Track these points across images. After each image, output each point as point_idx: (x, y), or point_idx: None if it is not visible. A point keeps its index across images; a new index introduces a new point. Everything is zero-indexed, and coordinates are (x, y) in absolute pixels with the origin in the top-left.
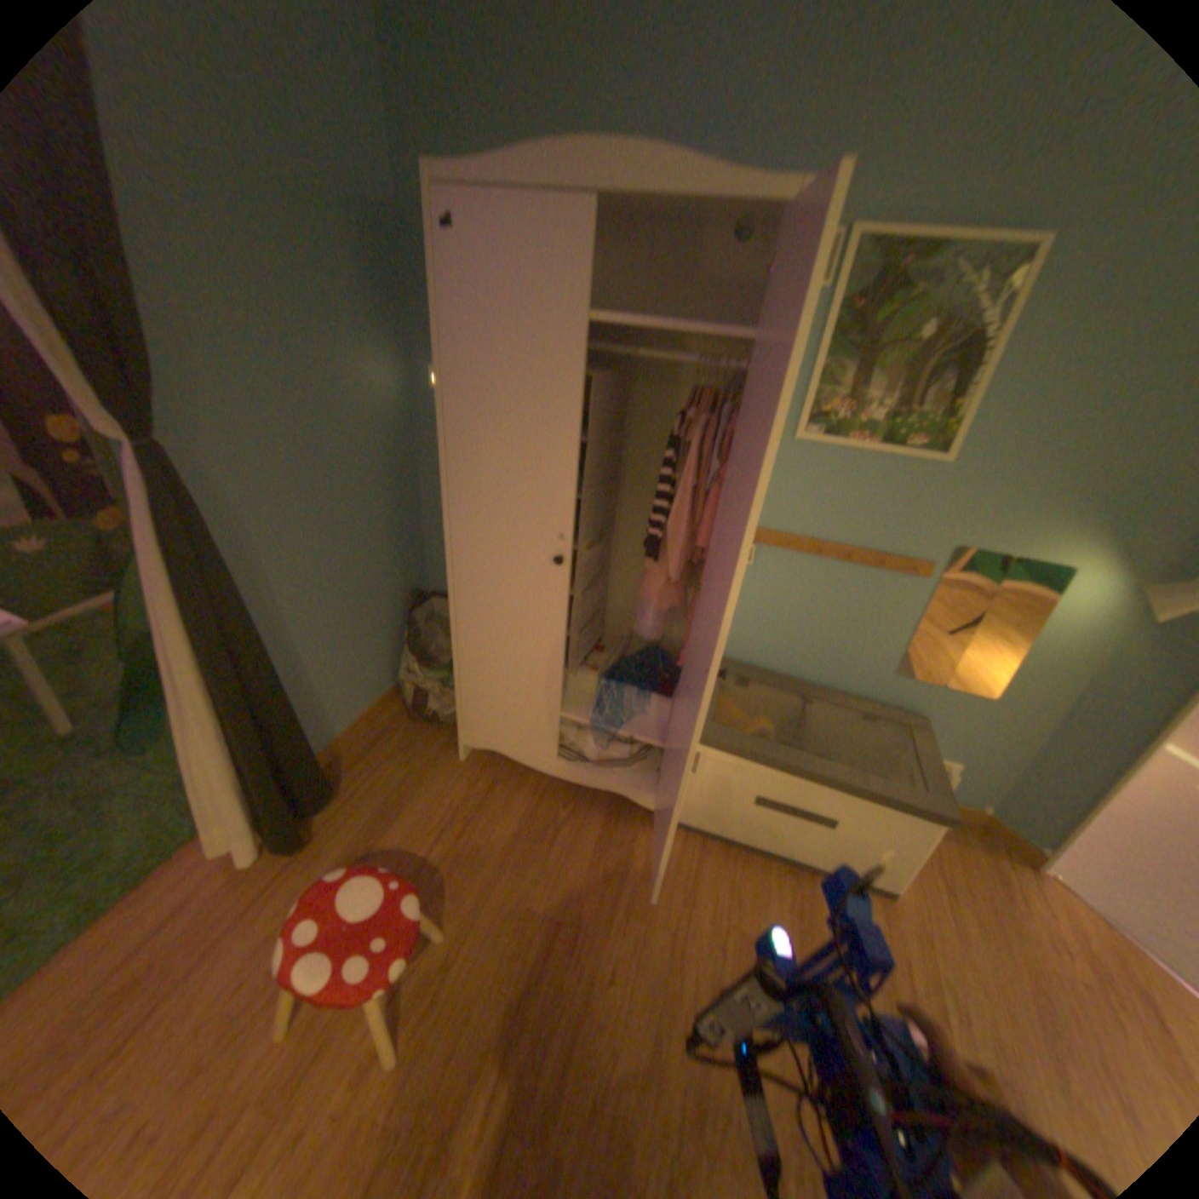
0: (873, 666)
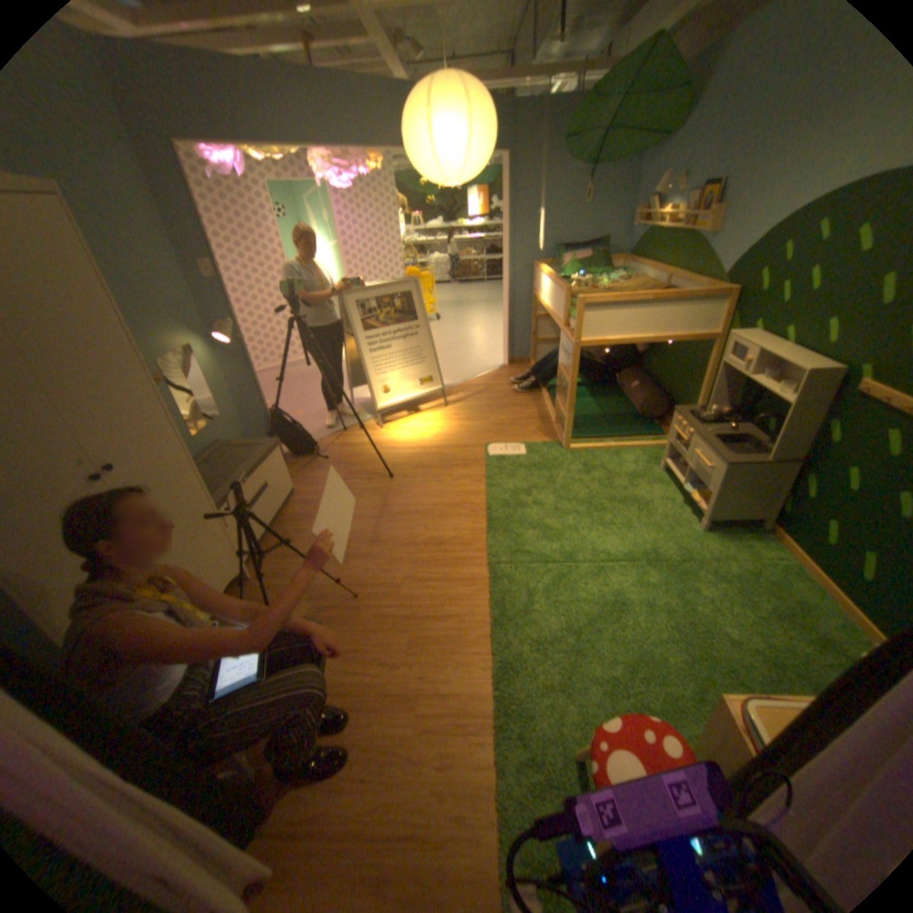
0: (184, 442)
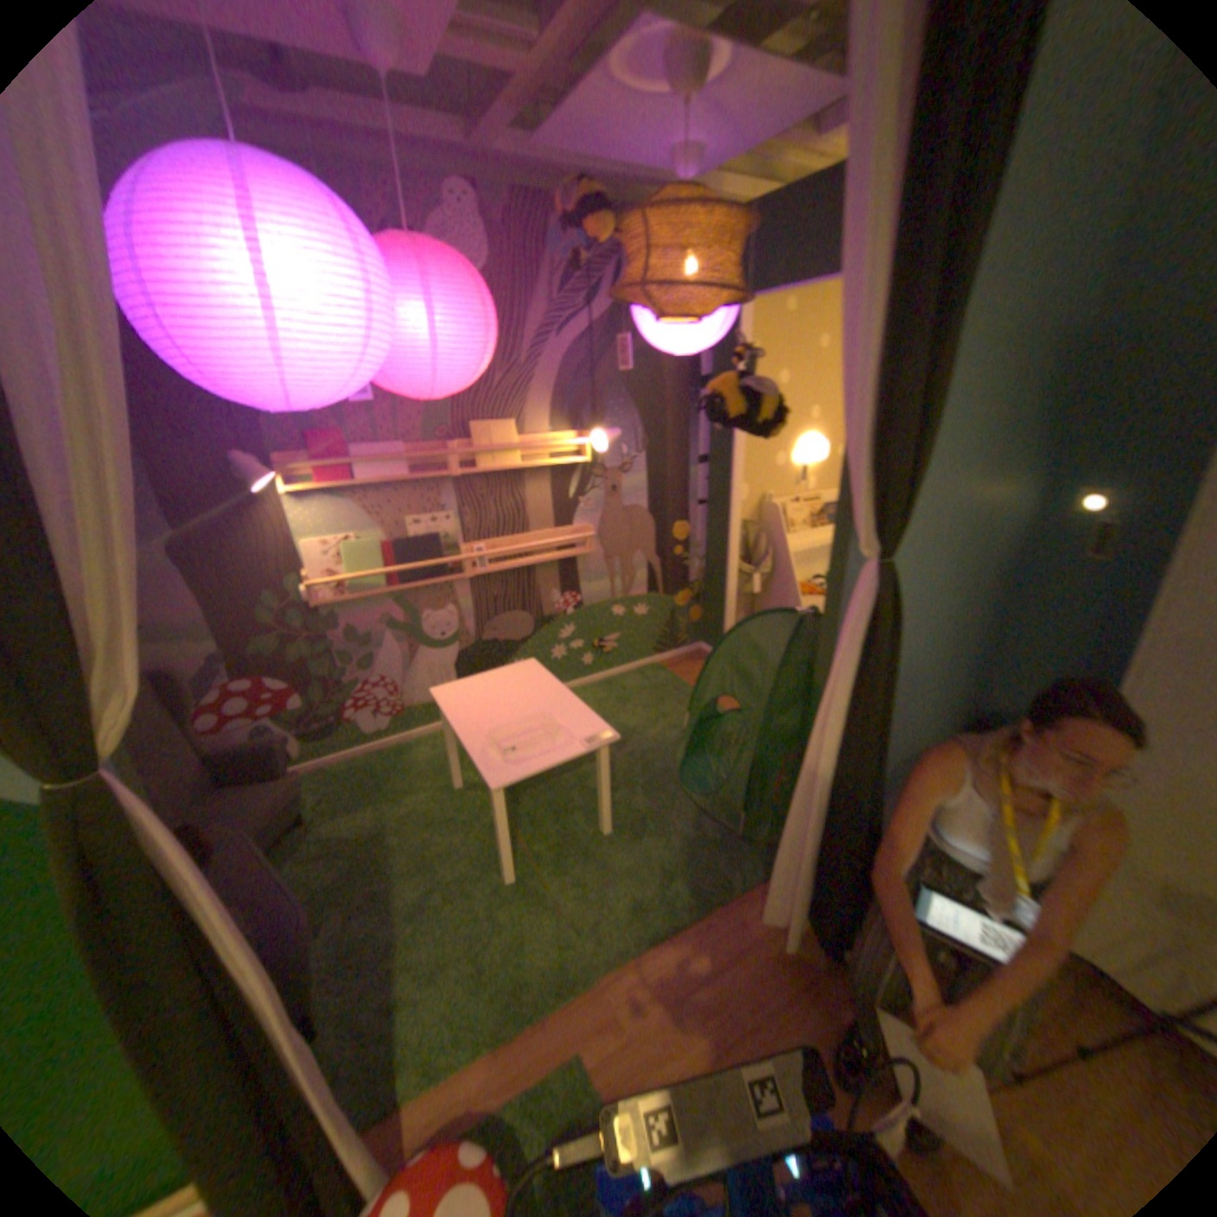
0: None
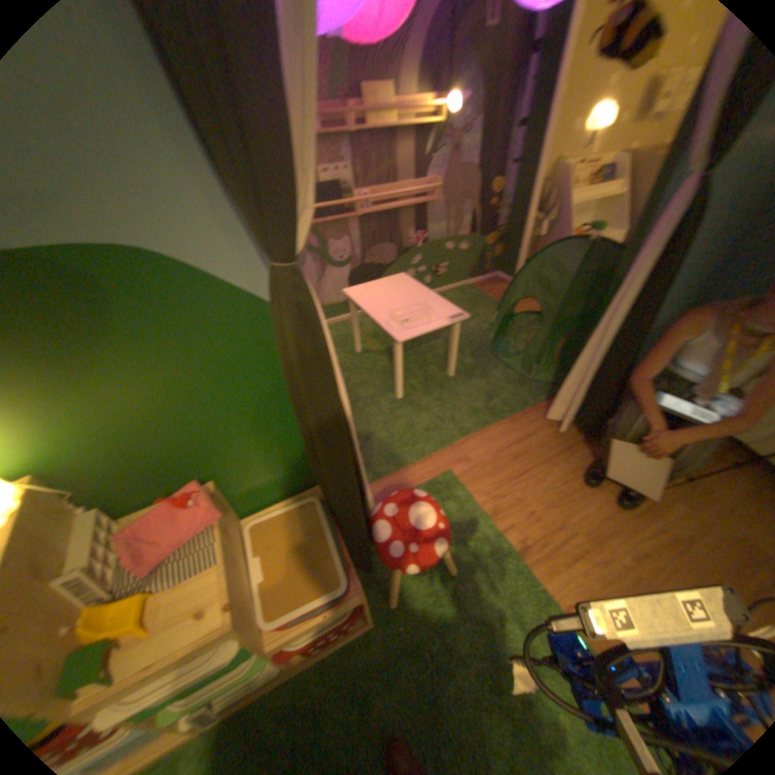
0: None
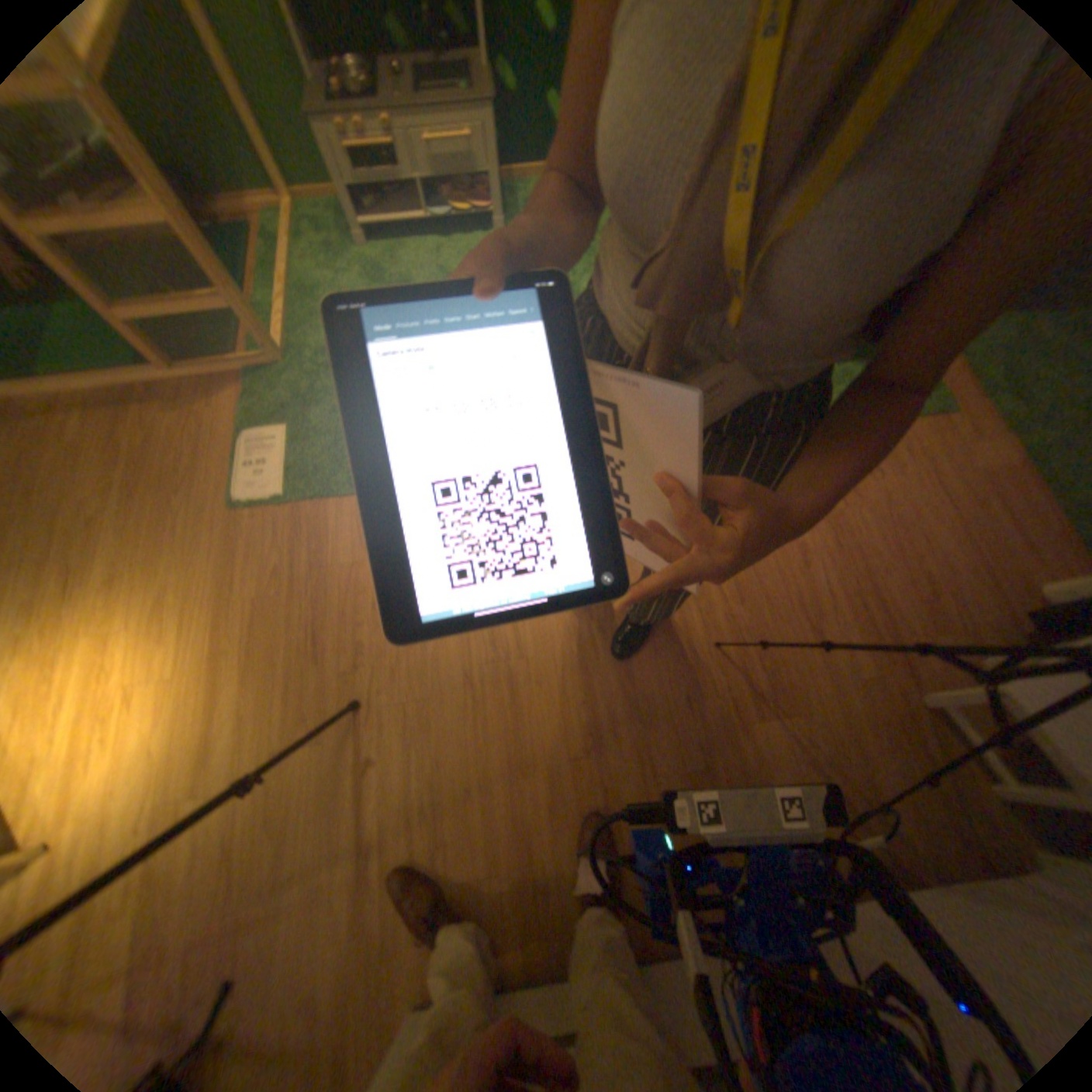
0: None
